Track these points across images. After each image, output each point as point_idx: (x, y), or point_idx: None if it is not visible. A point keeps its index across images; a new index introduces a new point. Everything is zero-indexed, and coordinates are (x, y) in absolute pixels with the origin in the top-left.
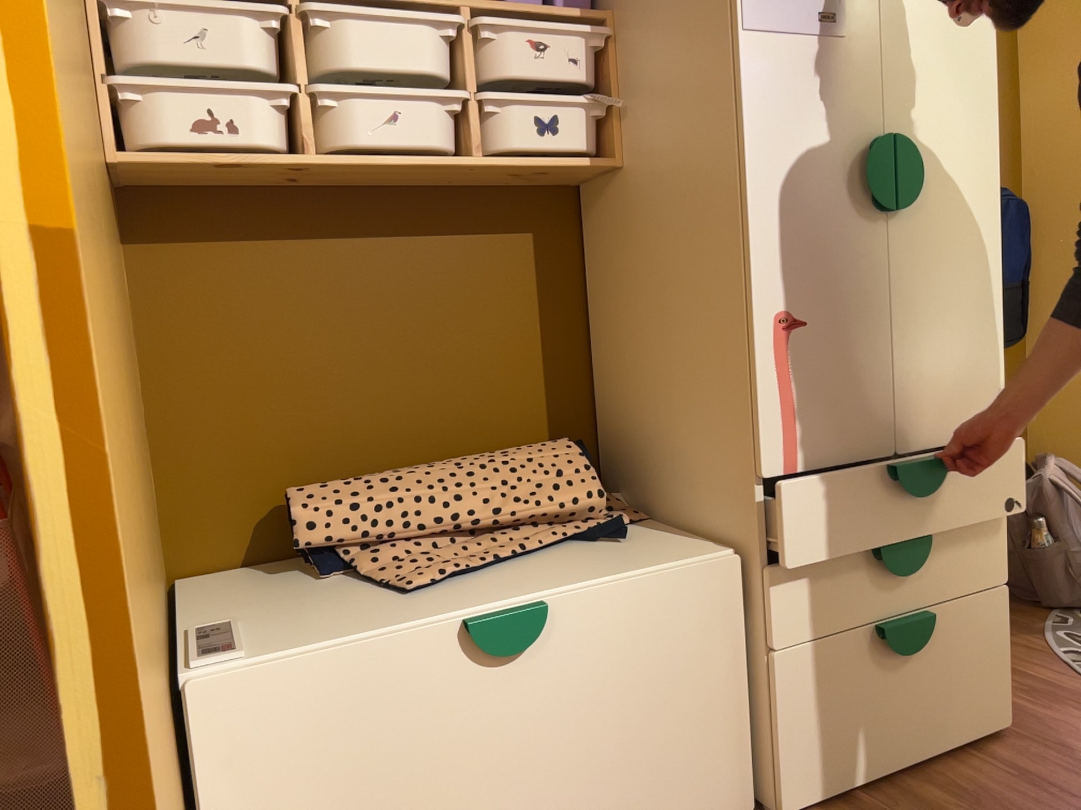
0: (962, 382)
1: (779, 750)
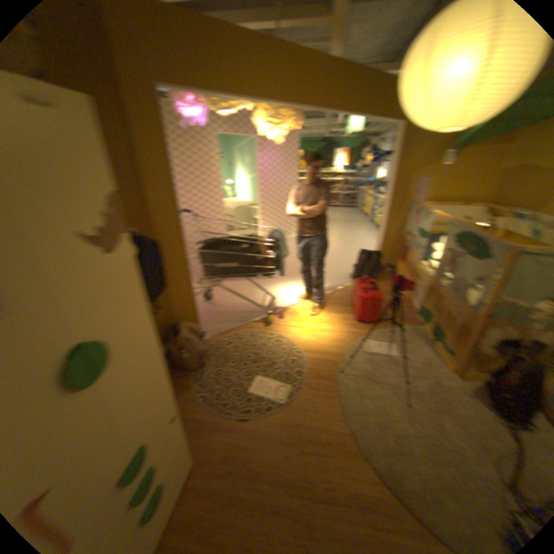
0: (153, 400)
1: None
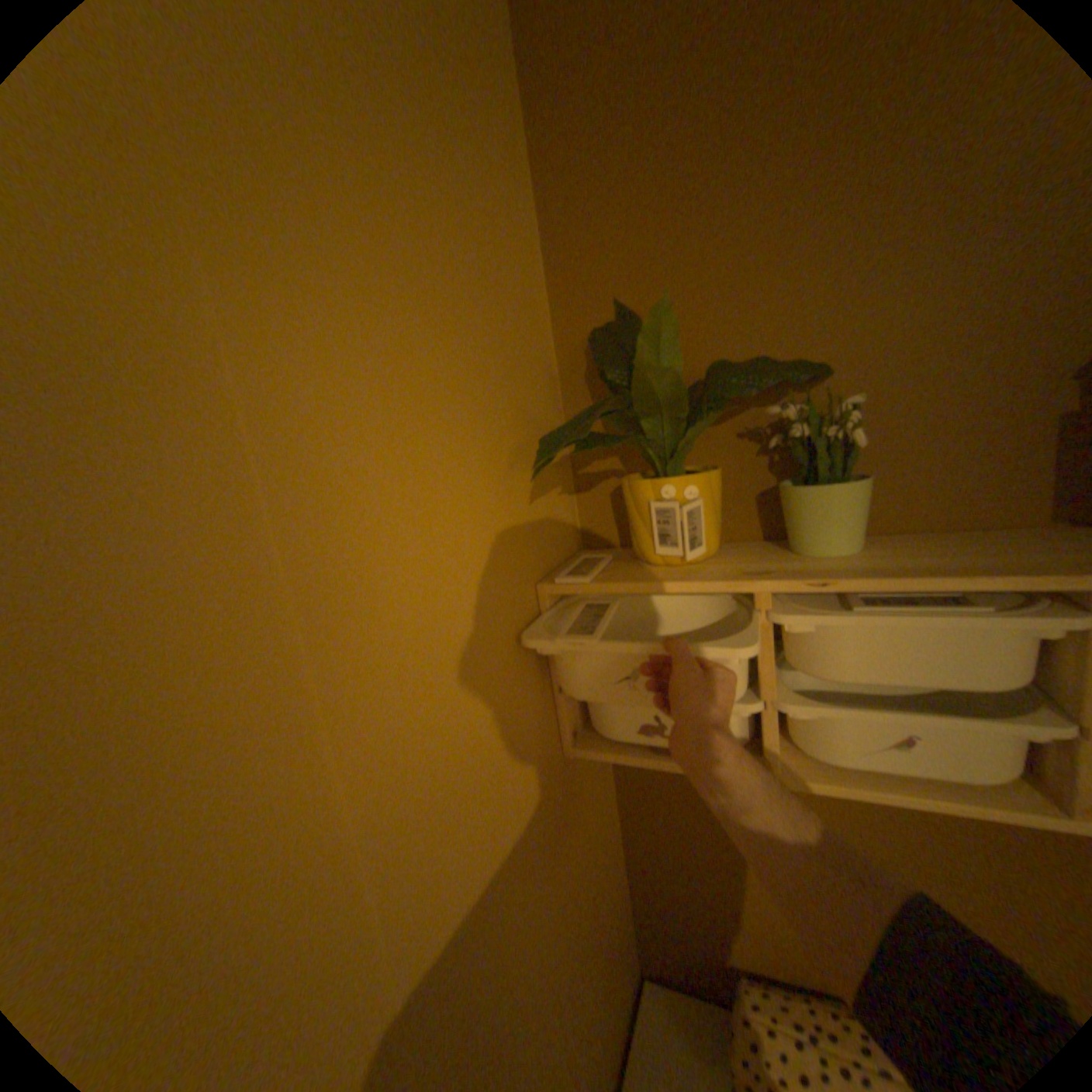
0: None
1: None
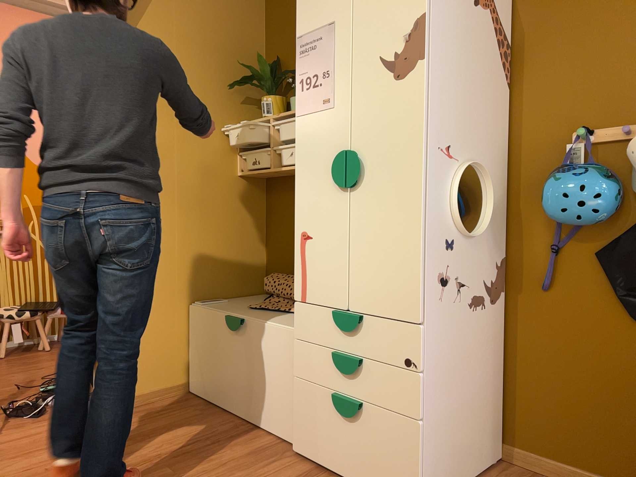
0: (389, 283)
1: (295, 421)
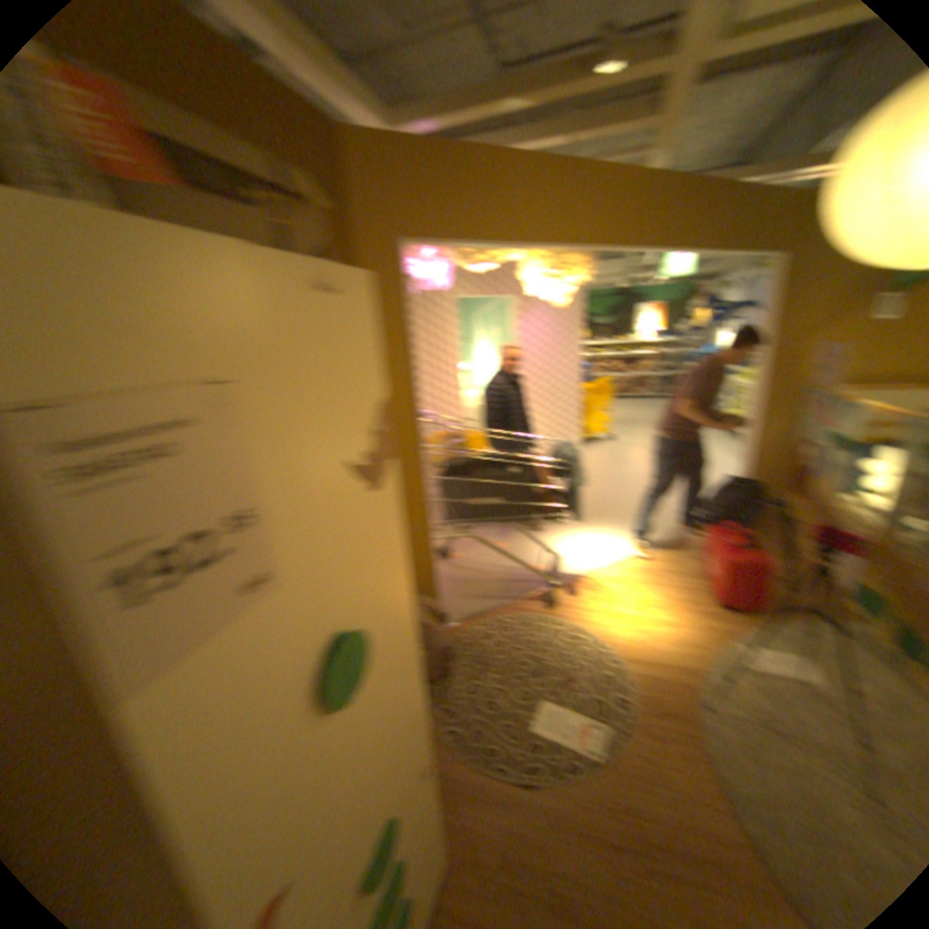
0: (407, 736)
1: None
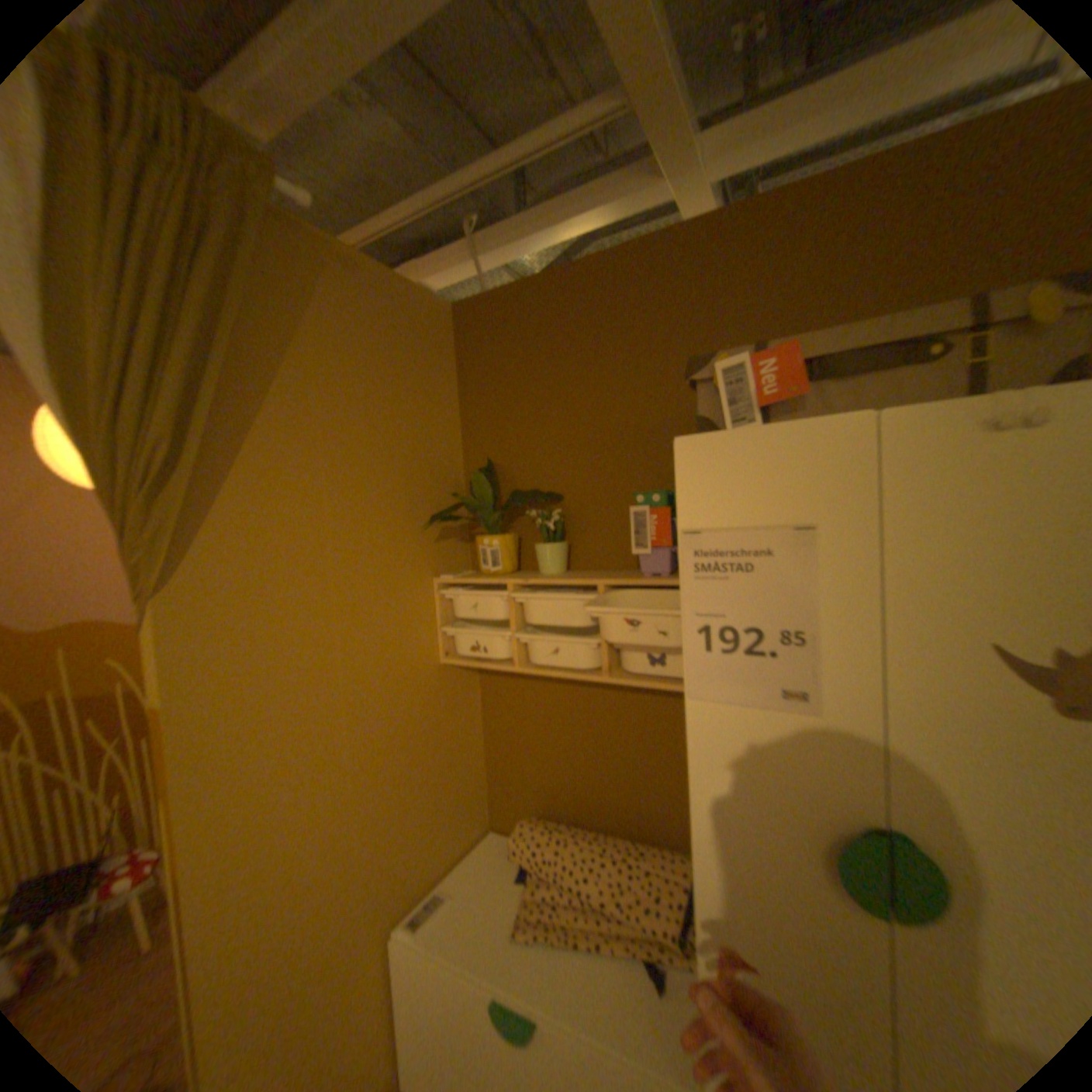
0: None
1: None
